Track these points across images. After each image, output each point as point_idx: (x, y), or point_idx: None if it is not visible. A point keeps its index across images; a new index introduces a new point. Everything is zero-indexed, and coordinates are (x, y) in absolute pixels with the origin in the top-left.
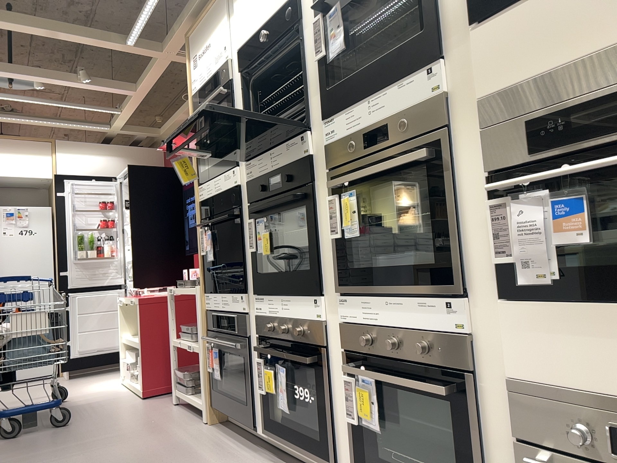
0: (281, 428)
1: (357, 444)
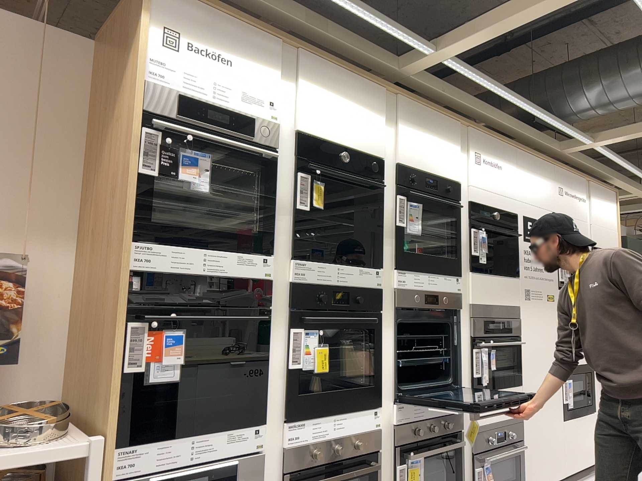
0: None
1: None
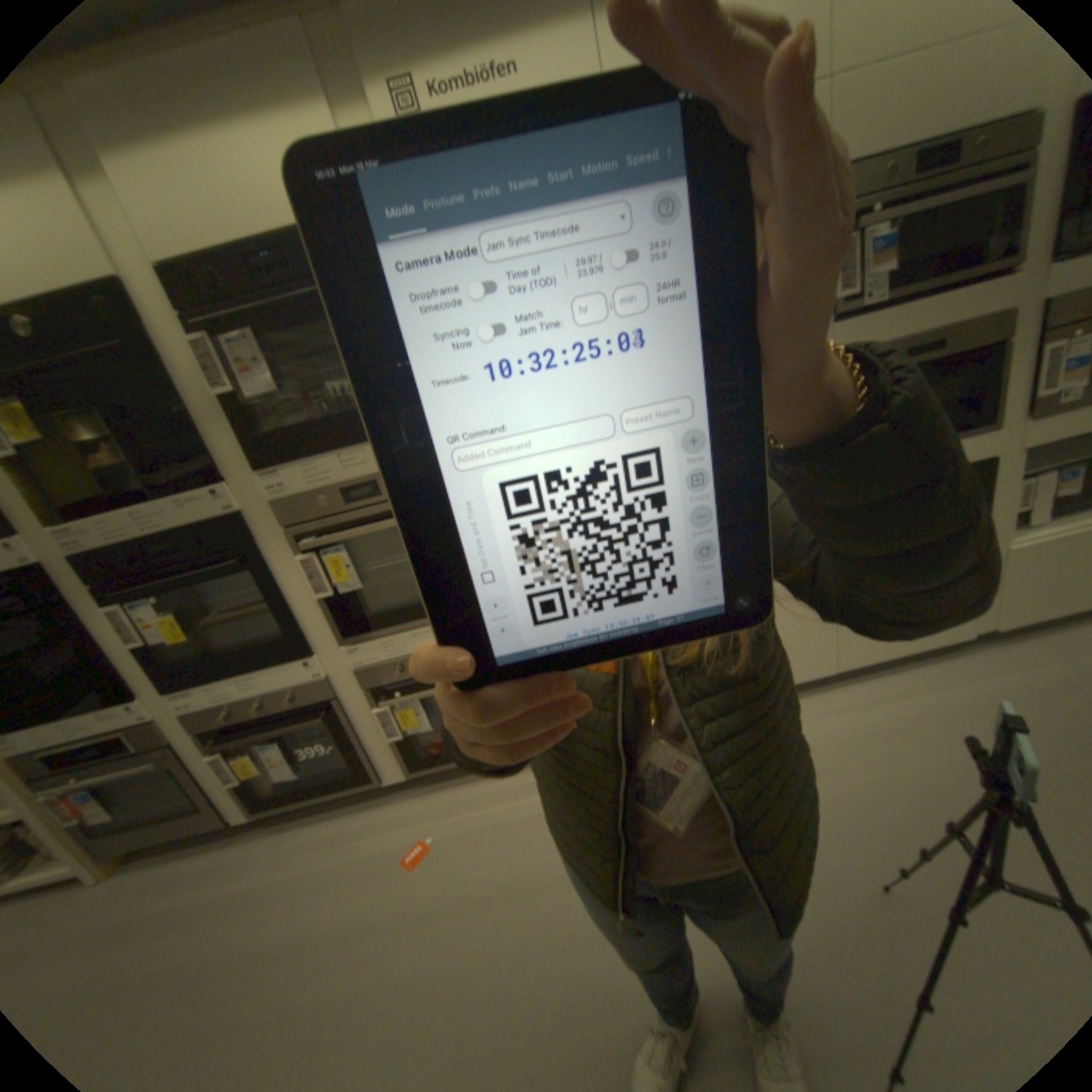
0: (275, 800)
1: (401, 754)
